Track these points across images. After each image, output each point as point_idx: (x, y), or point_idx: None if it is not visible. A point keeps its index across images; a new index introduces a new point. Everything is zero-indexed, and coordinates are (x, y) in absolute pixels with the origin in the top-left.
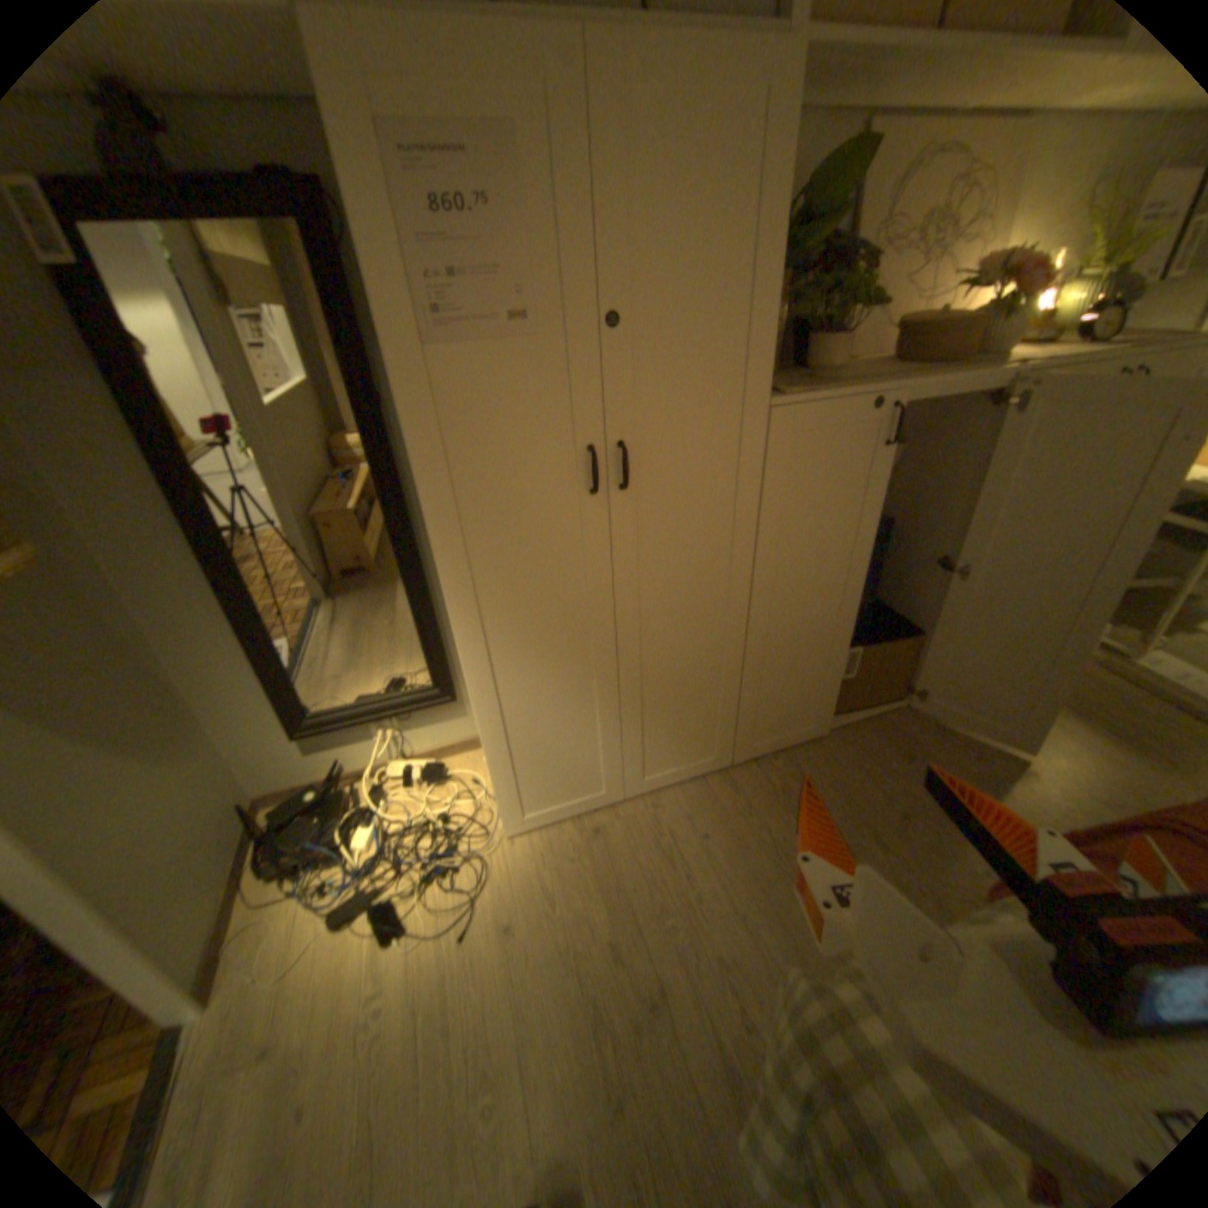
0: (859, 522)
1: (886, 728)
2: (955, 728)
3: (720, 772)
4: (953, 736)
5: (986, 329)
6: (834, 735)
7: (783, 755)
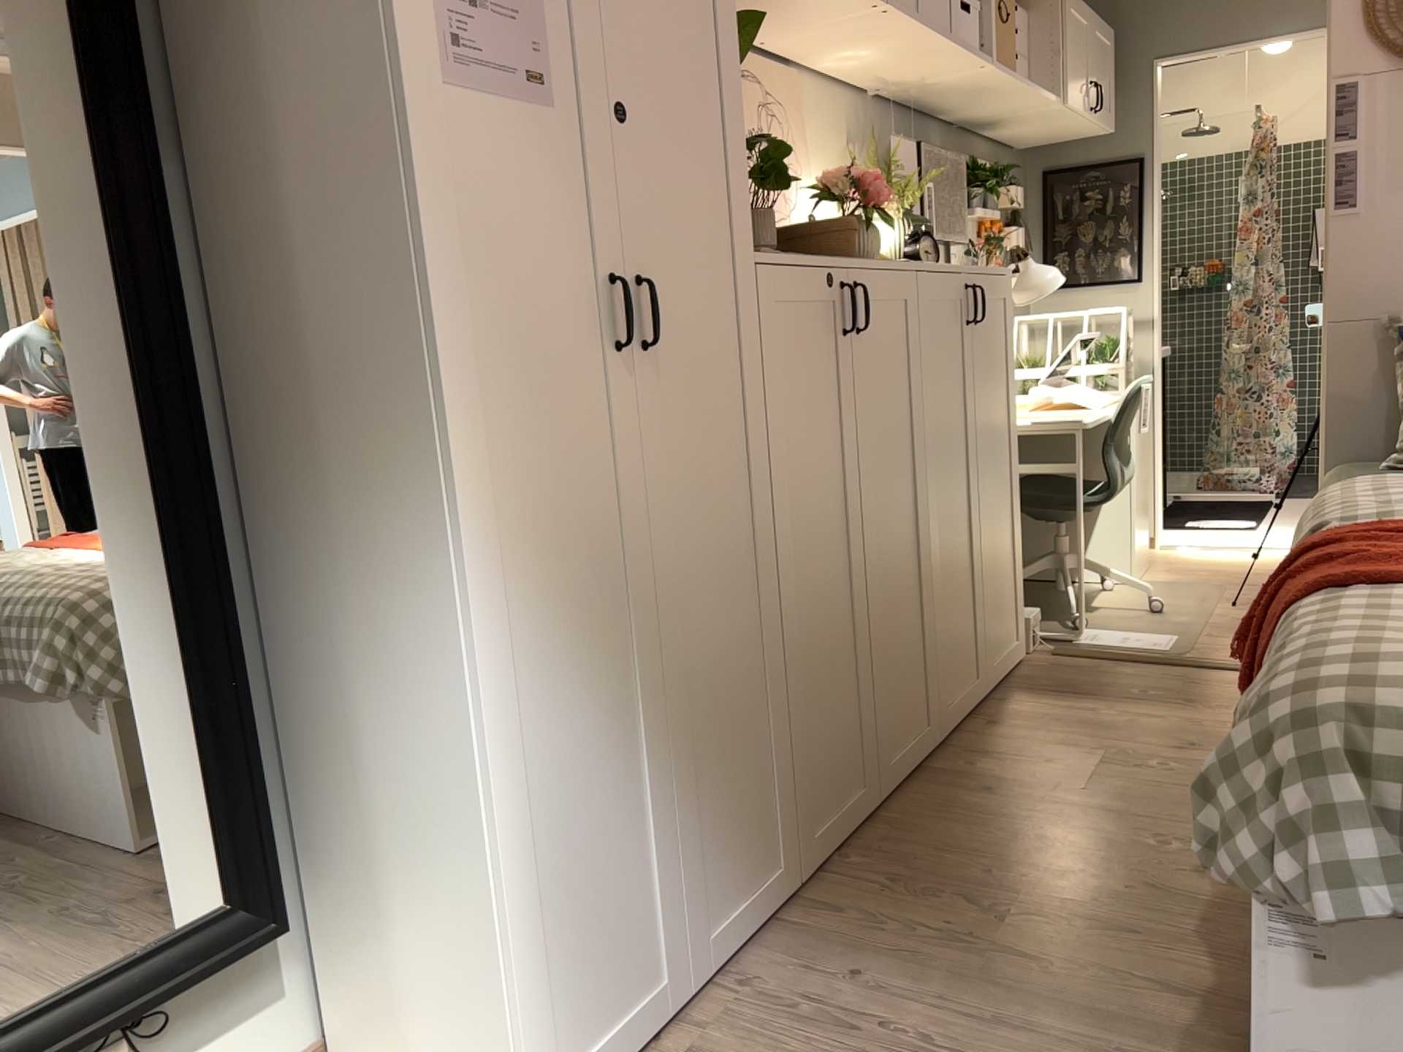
0: (822, 449)
1: (927, 775)
2: (991, 745)
3: (785, 905)
4: (997, 753)
5: (846, 236)
6: (880, 804)
7: (844, 849)
